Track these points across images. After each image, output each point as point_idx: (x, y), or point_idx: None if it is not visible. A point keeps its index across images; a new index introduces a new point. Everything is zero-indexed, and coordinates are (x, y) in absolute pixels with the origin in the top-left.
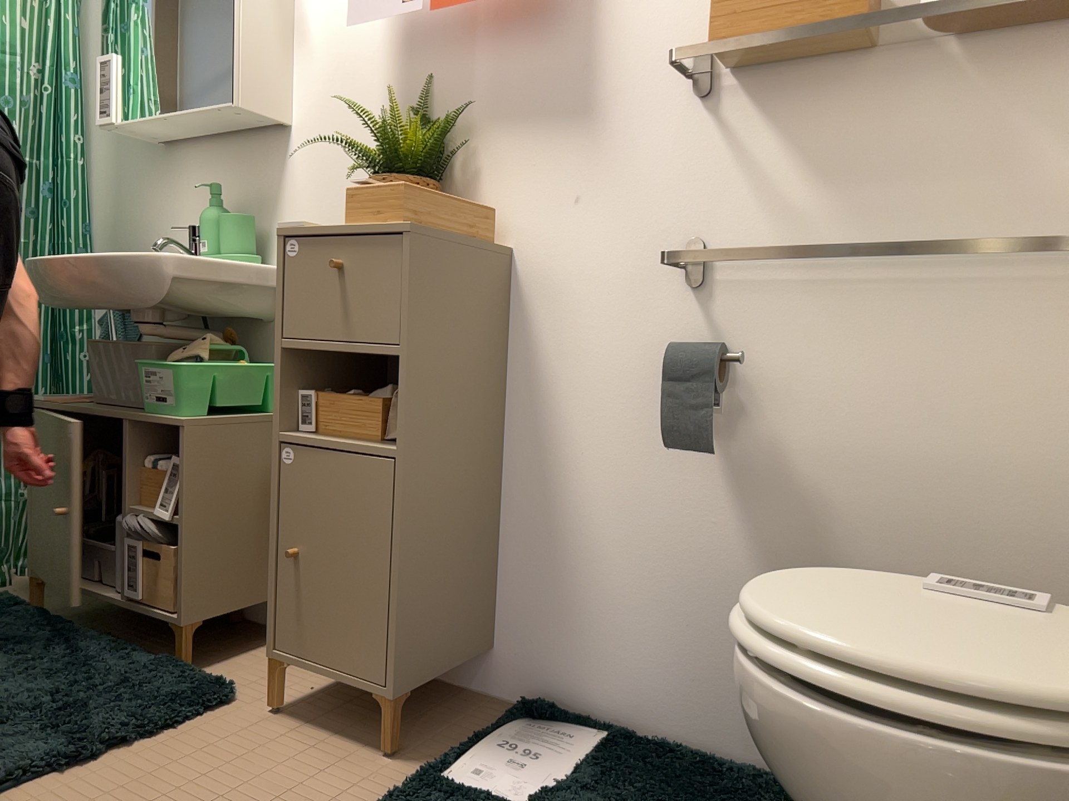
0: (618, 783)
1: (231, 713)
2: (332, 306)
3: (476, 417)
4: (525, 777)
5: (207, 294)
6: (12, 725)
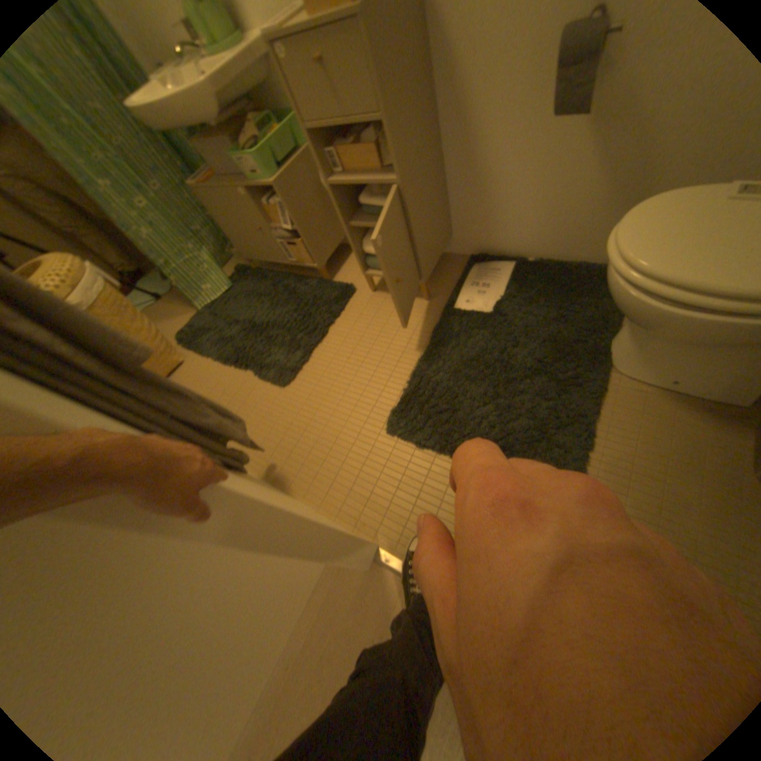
0: (526, 289)
1: (358, 296)
2: (326, 92)
3: (426, 124)
4: (487, 296)
5: (232, 87)
6: (293, 329)
